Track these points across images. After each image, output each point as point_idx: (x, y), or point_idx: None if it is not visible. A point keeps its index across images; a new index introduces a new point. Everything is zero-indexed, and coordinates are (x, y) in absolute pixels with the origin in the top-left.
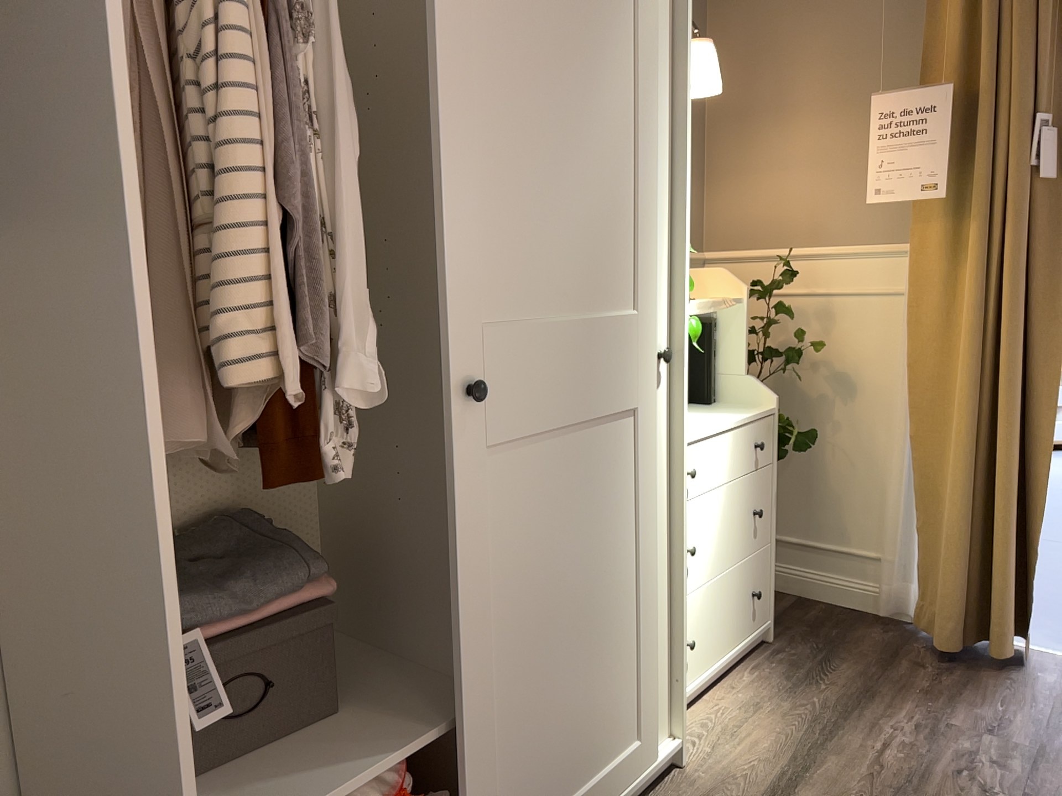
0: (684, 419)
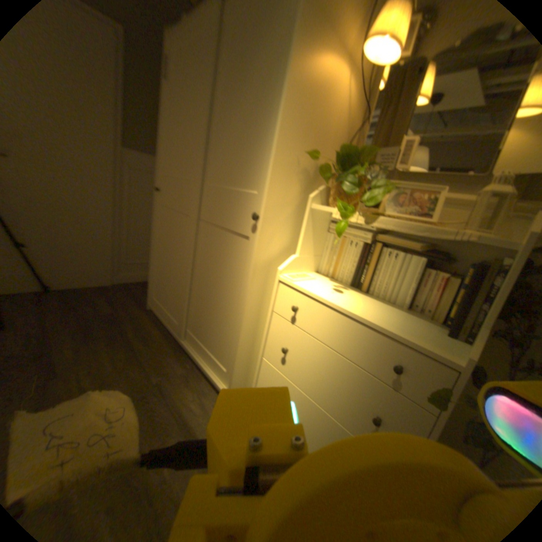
0: (256, 254)
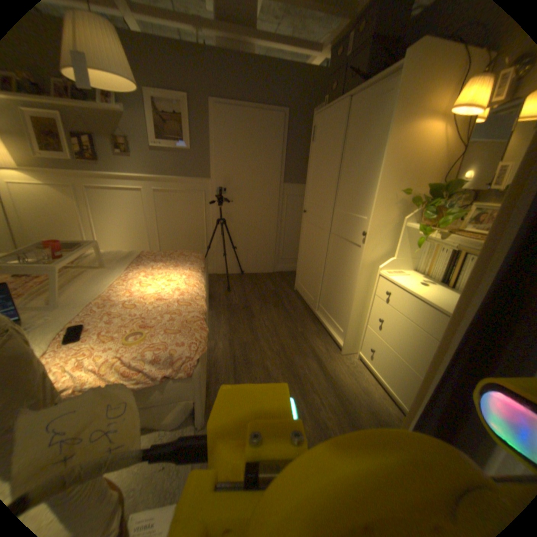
0: (364, 257)
